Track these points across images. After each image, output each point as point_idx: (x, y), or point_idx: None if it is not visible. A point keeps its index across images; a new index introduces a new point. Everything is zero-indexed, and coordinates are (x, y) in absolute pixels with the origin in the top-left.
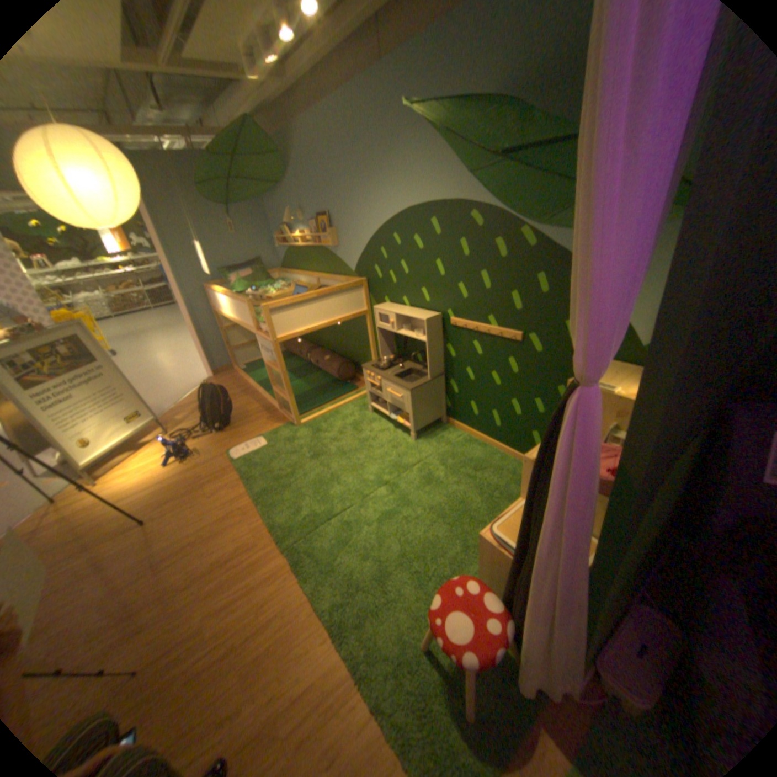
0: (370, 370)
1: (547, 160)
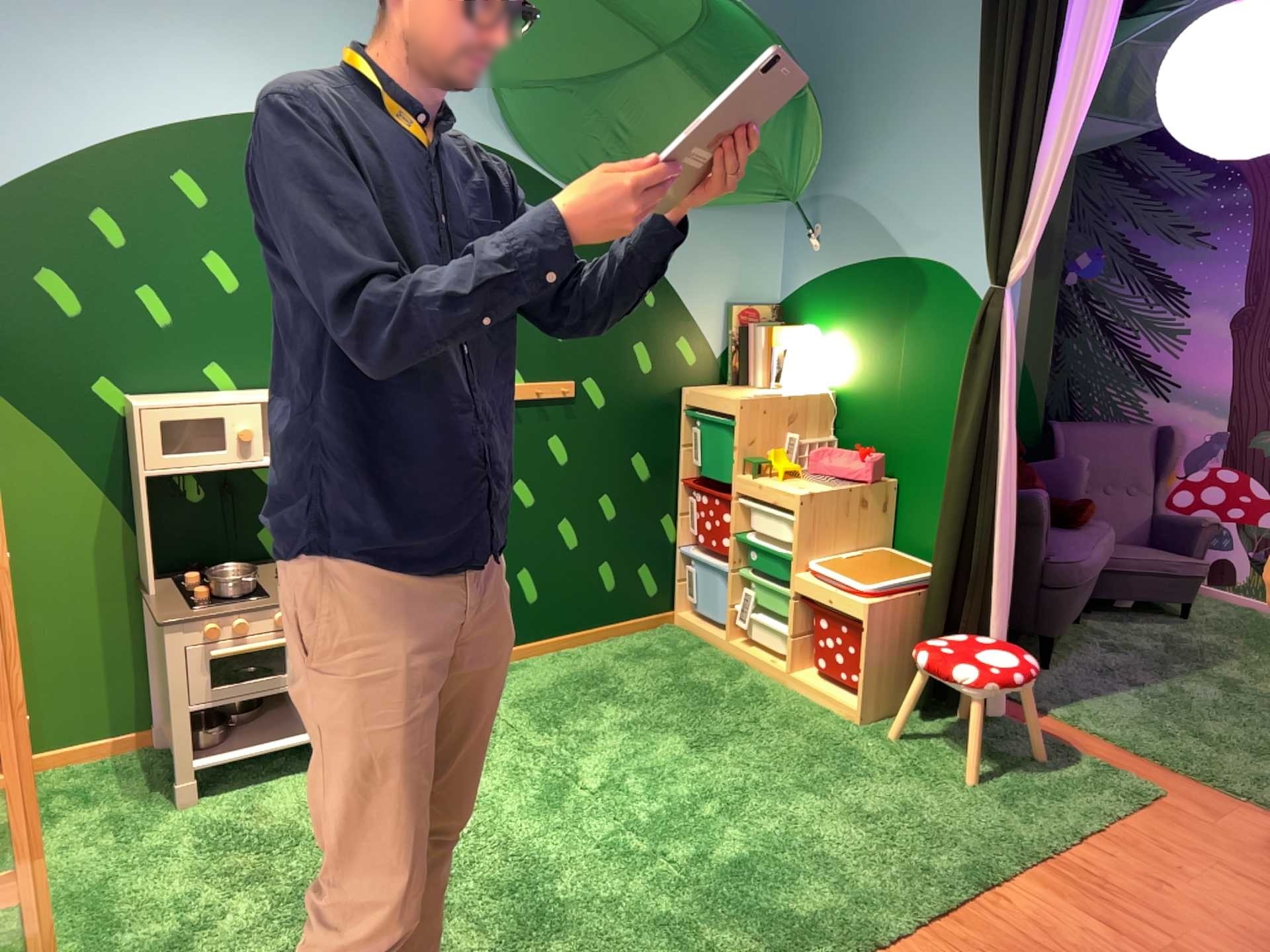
0: (217, 610)
1: (632, 107)
